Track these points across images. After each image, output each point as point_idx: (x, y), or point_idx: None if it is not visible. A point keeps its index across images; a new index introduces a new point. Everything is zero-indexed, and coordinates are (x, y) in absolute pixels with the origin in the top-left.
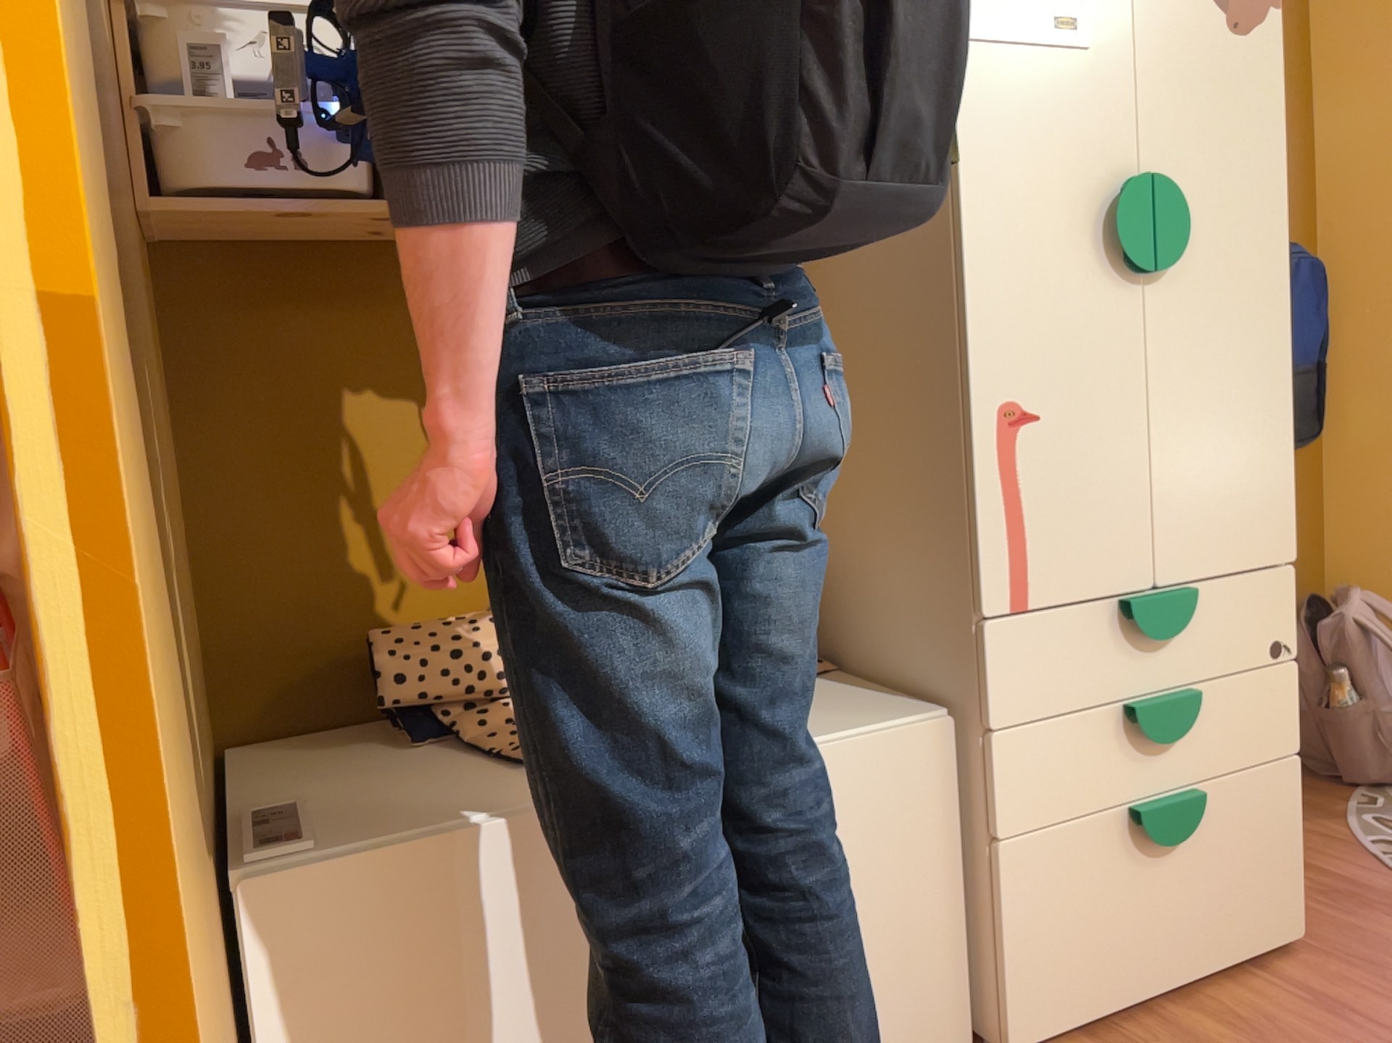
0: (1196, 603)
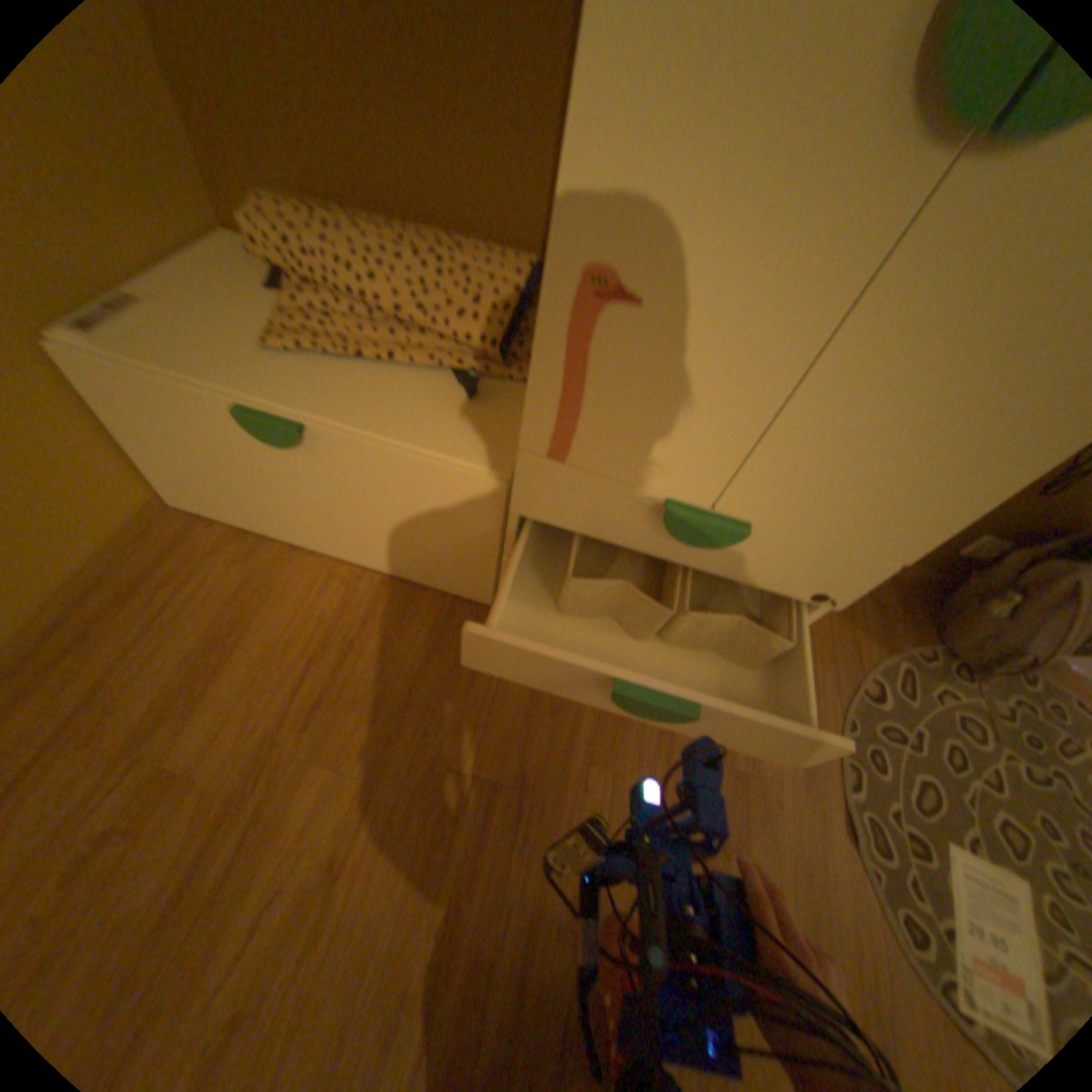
0: (748, 534)
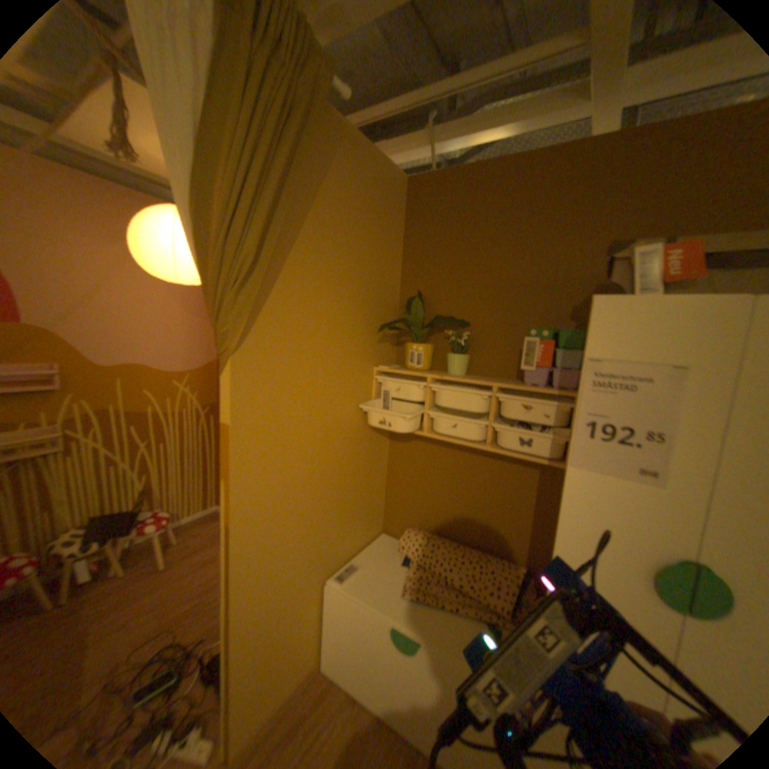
0: None
